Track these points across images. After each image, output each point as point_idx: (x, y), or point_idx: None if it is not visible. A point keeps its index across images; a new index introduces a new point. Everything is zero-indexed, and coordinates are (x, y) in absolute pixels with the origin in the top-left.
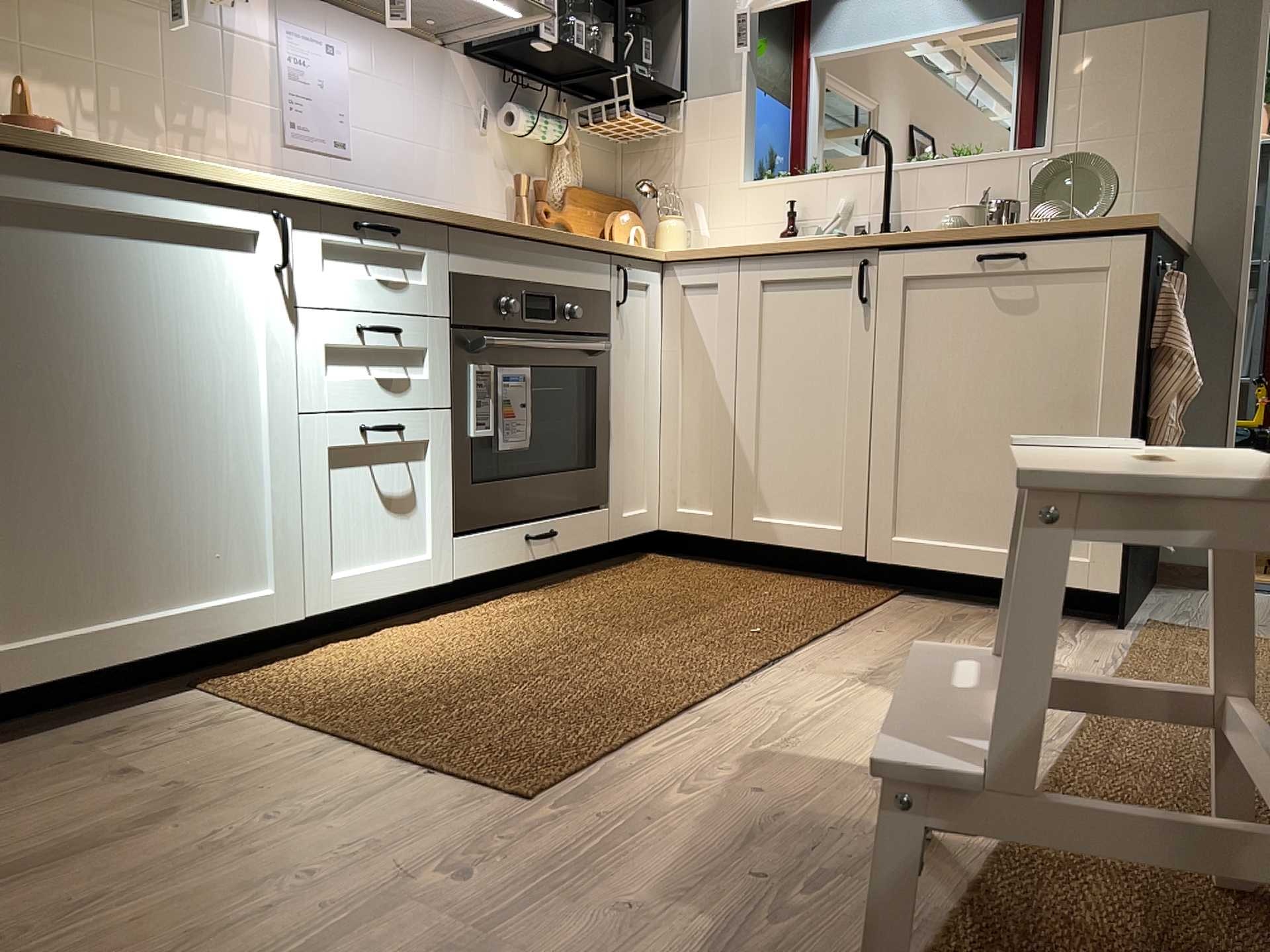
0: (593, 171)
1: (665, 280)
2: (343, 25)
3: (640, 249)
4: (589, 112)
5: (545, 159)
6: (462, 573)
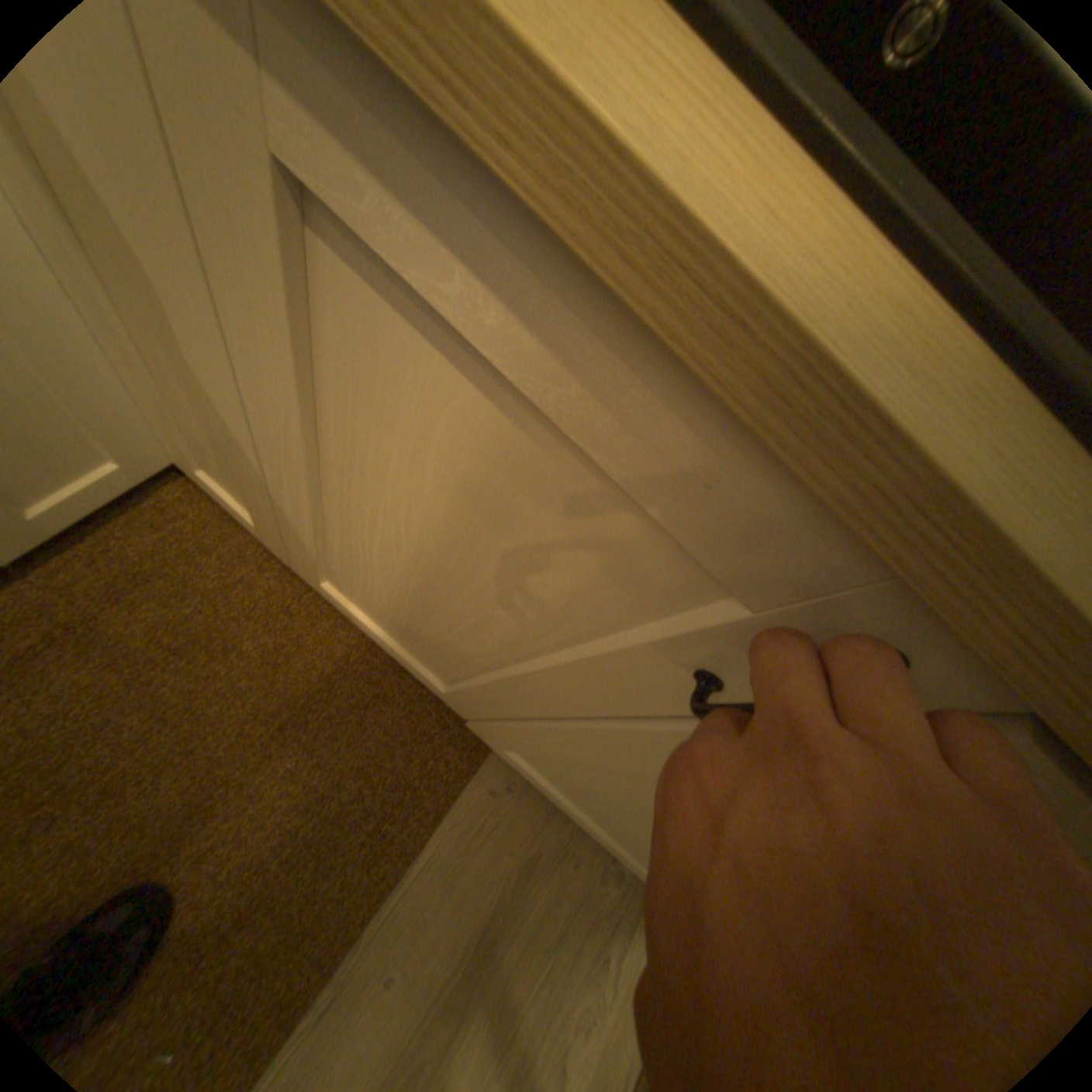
0: None
1: None
2: None
3: None
4: None
5: None
6: None
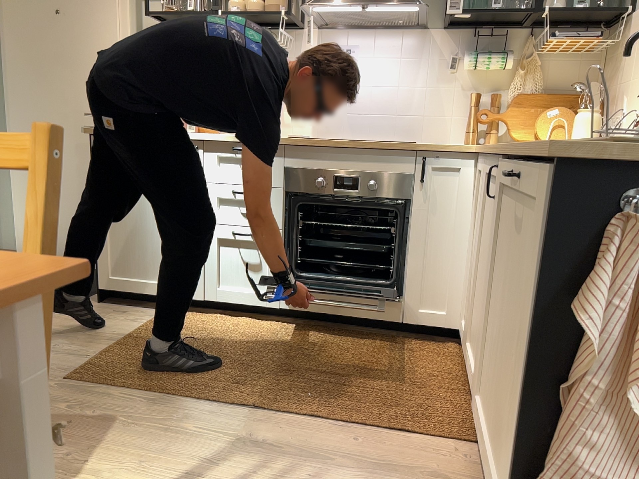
0: (565, 78)
1: (478, 167)
2: (355, 36)
3: (463, 146)
4: (537, 42)
5: (510, 77)
6: (285, 308)
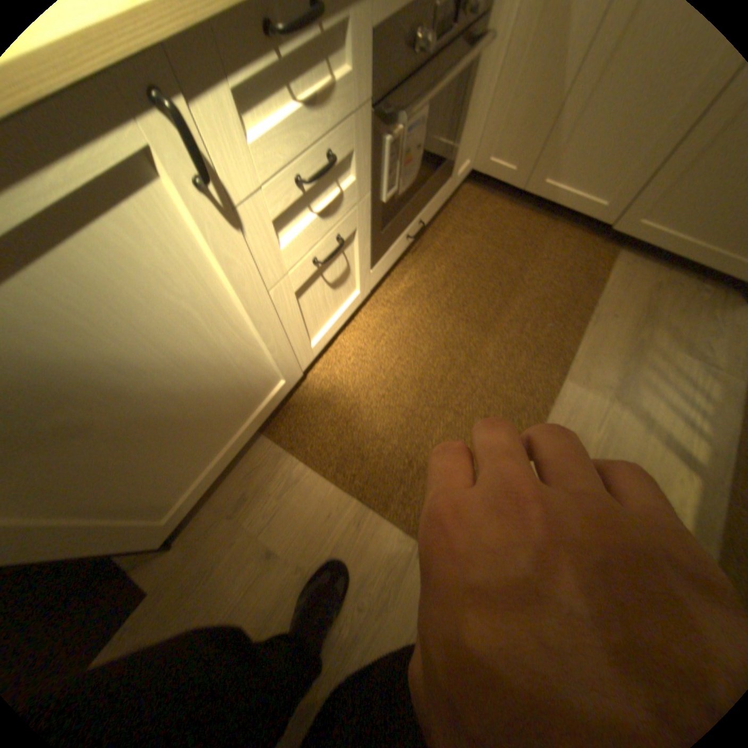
0: None
1: None
2: None
3: None
4: None
5: None
6: (372, 284)
